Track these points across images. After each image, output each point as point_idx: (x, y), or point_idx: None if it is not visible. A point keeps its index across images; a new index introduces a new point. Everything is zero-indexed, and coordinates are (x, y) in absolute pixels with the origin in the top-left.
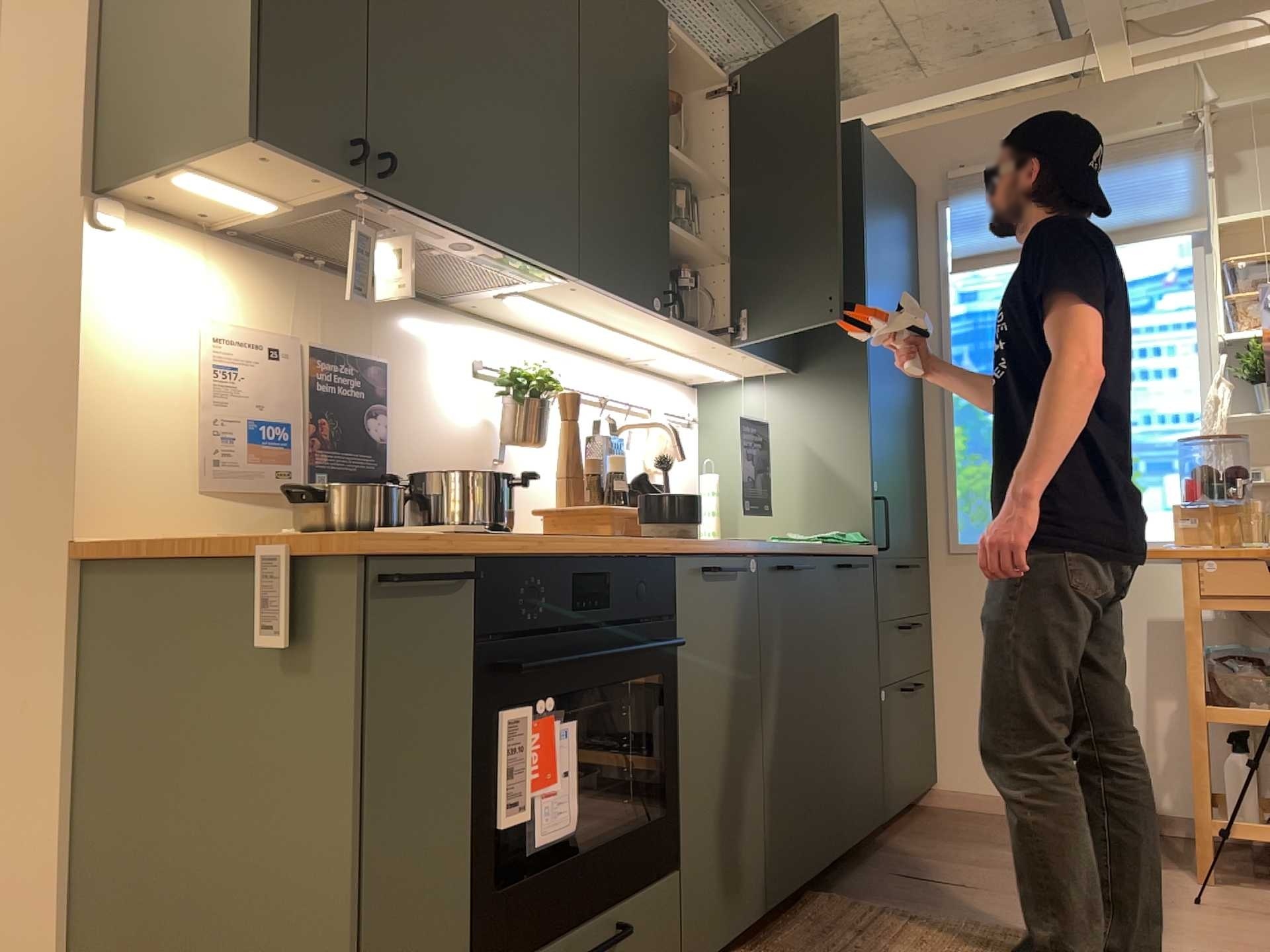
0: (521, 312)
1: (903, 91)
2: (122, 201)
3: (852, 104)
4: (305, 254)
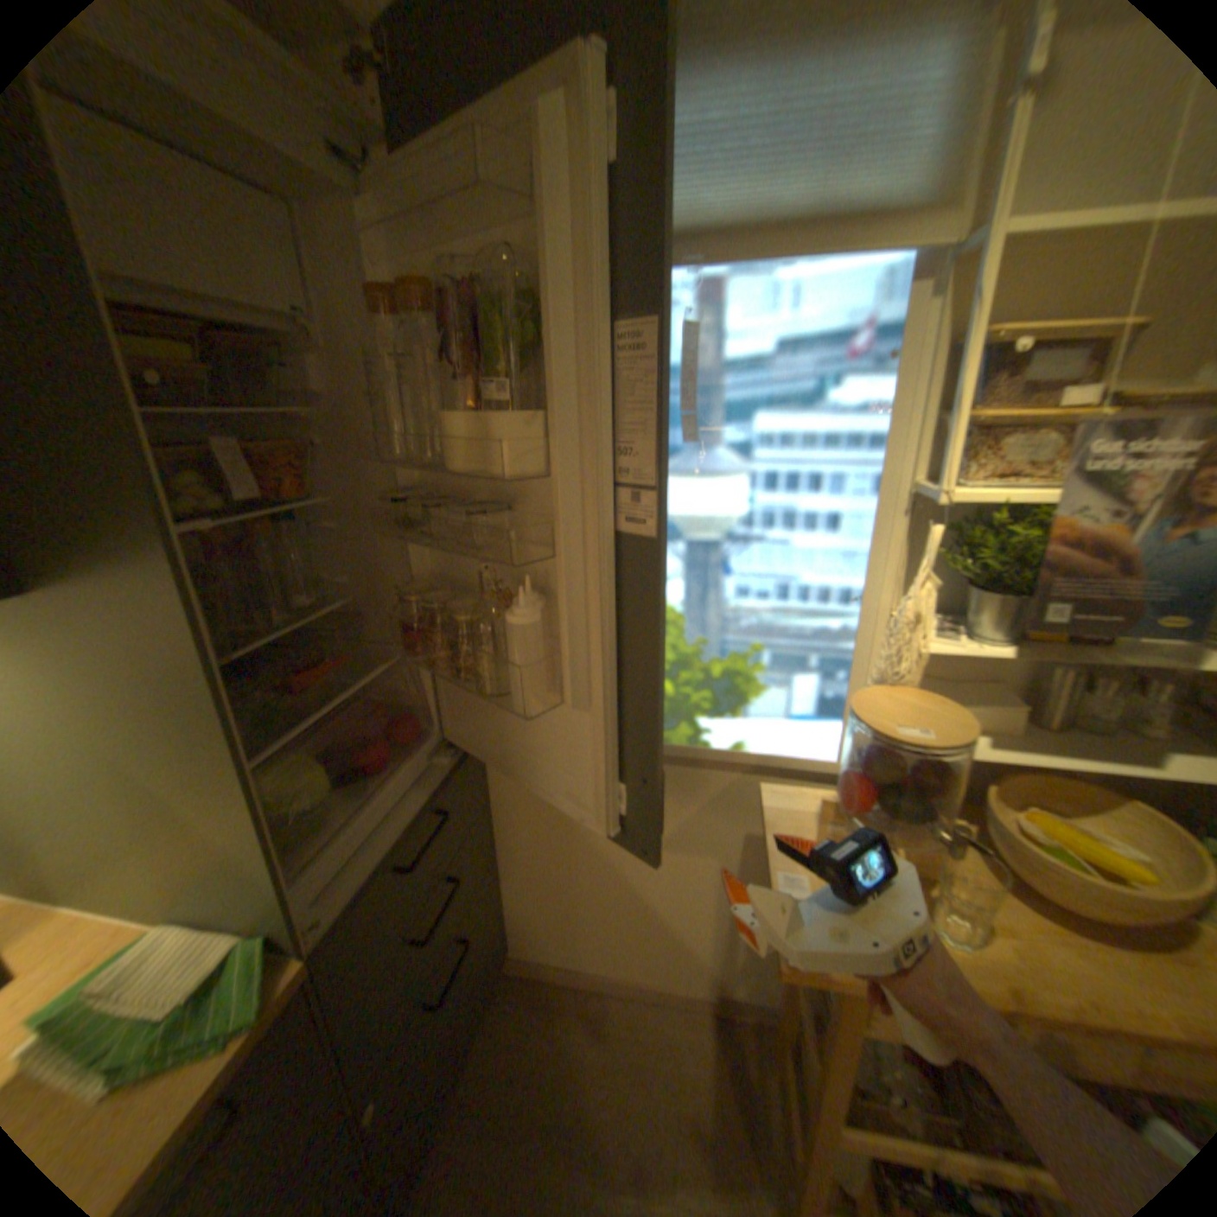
0: None
1: None
2: None
3: None
4: None
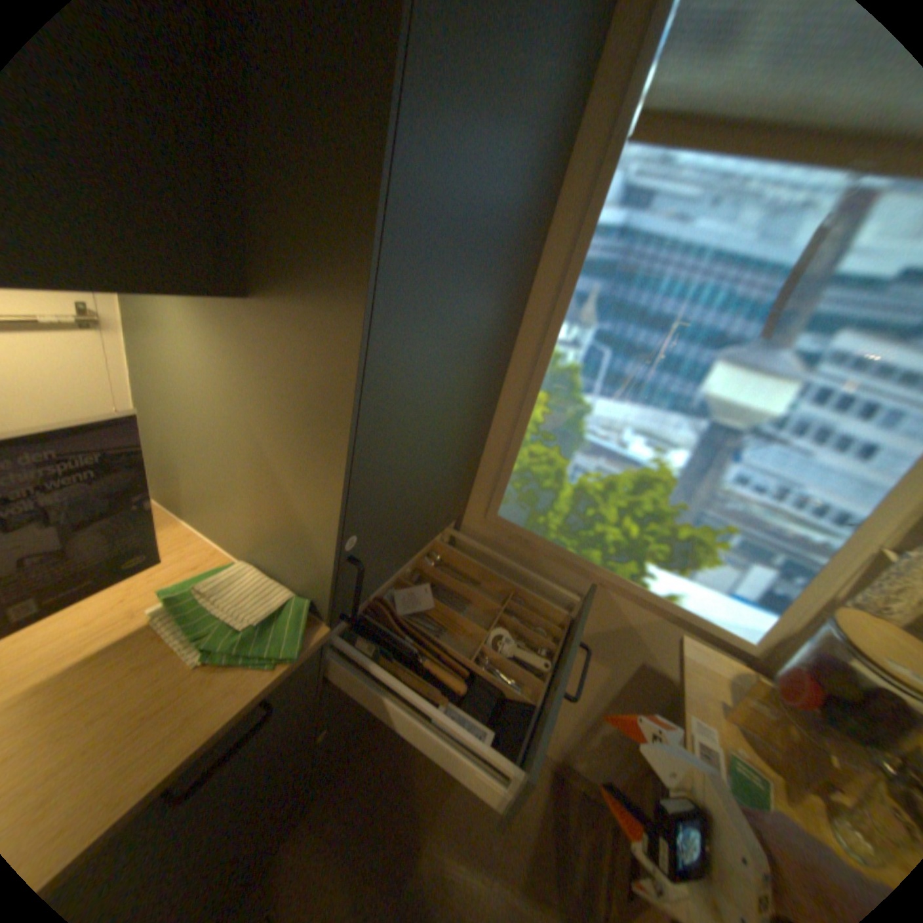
0: None
1: None
2: None
3: None
4: None
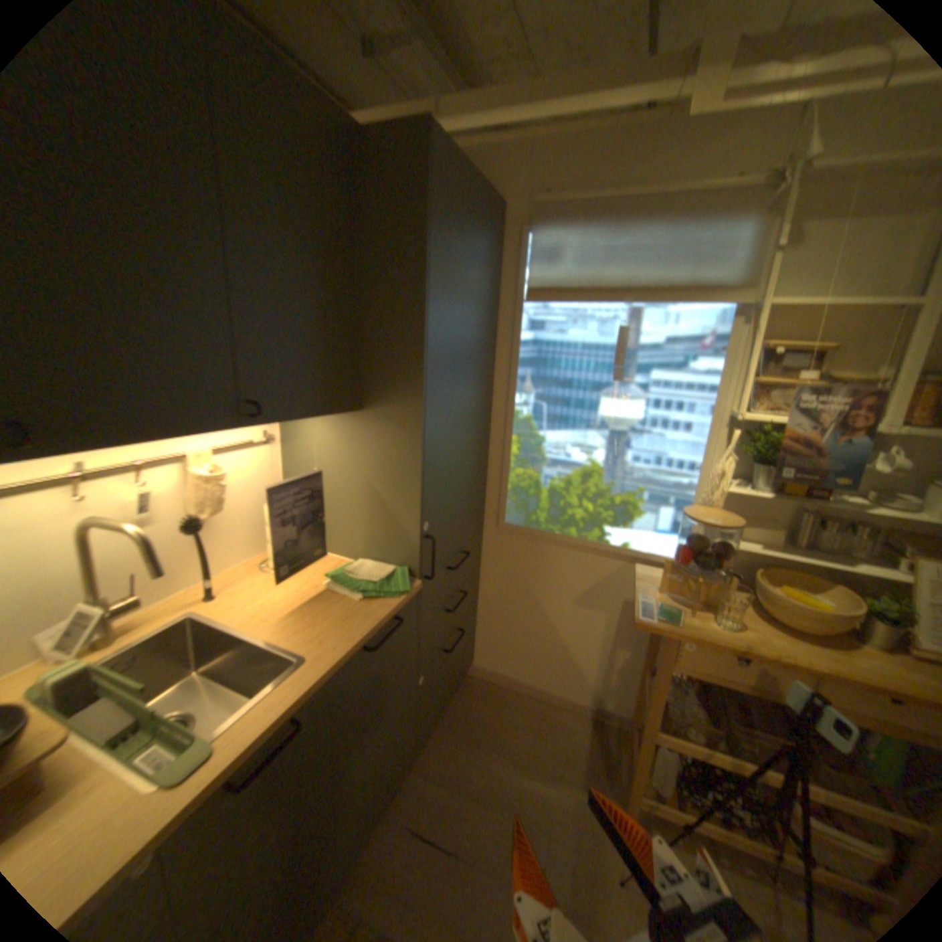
0: None
1: (508, 91)
2: None
3: (460, 100)
4: None
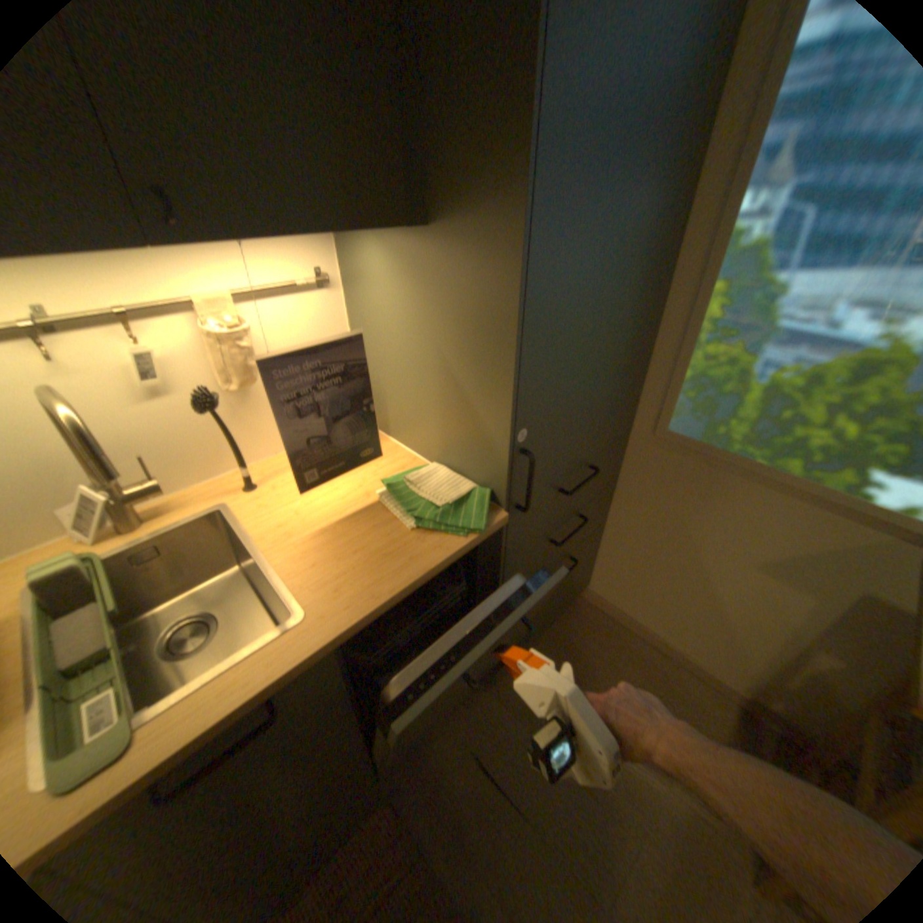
0: None
1: None
2: None
3: None
4: None
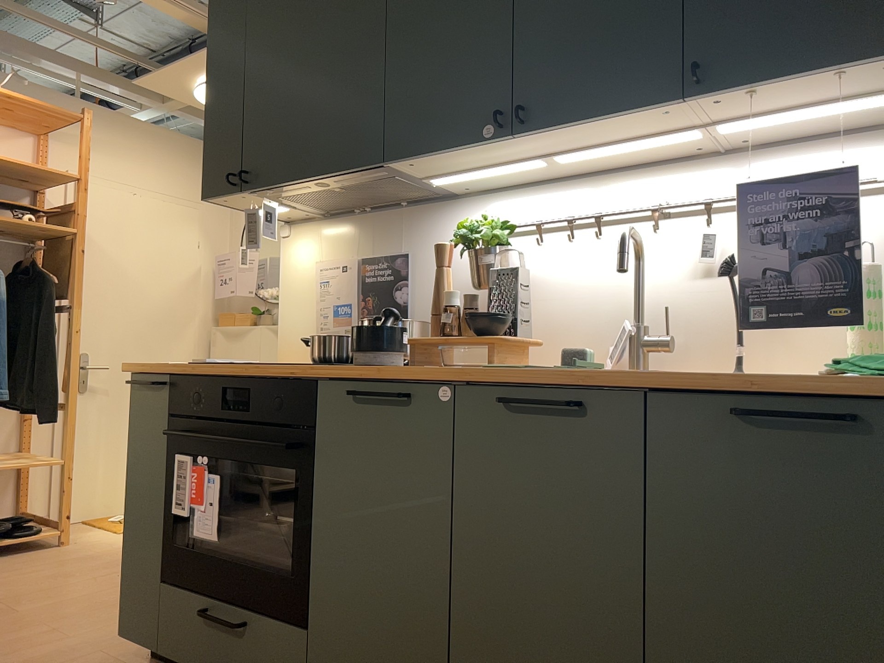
0: (497, 177)
1: None
2: (293, 221)
3: None
4: (356, 209)
